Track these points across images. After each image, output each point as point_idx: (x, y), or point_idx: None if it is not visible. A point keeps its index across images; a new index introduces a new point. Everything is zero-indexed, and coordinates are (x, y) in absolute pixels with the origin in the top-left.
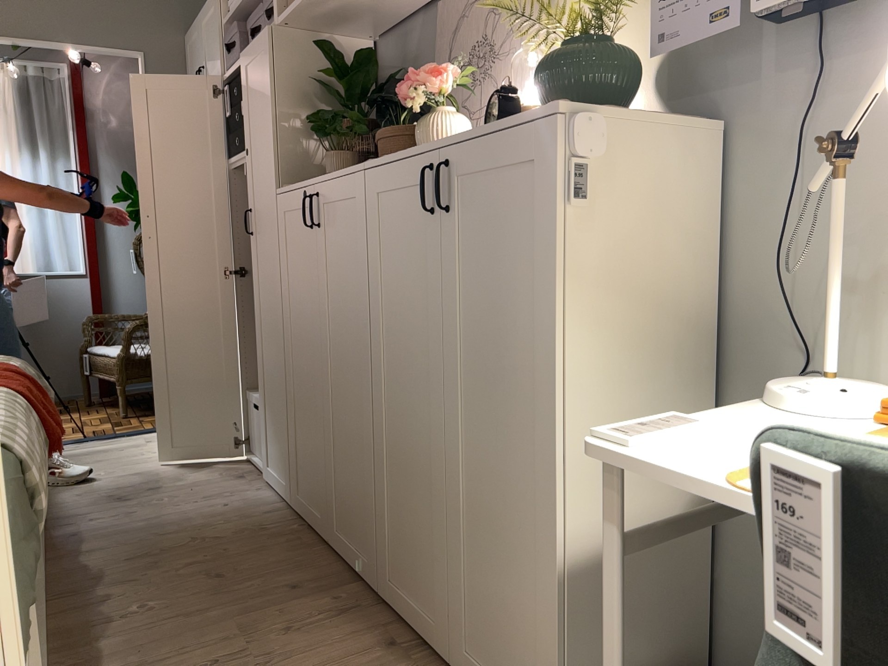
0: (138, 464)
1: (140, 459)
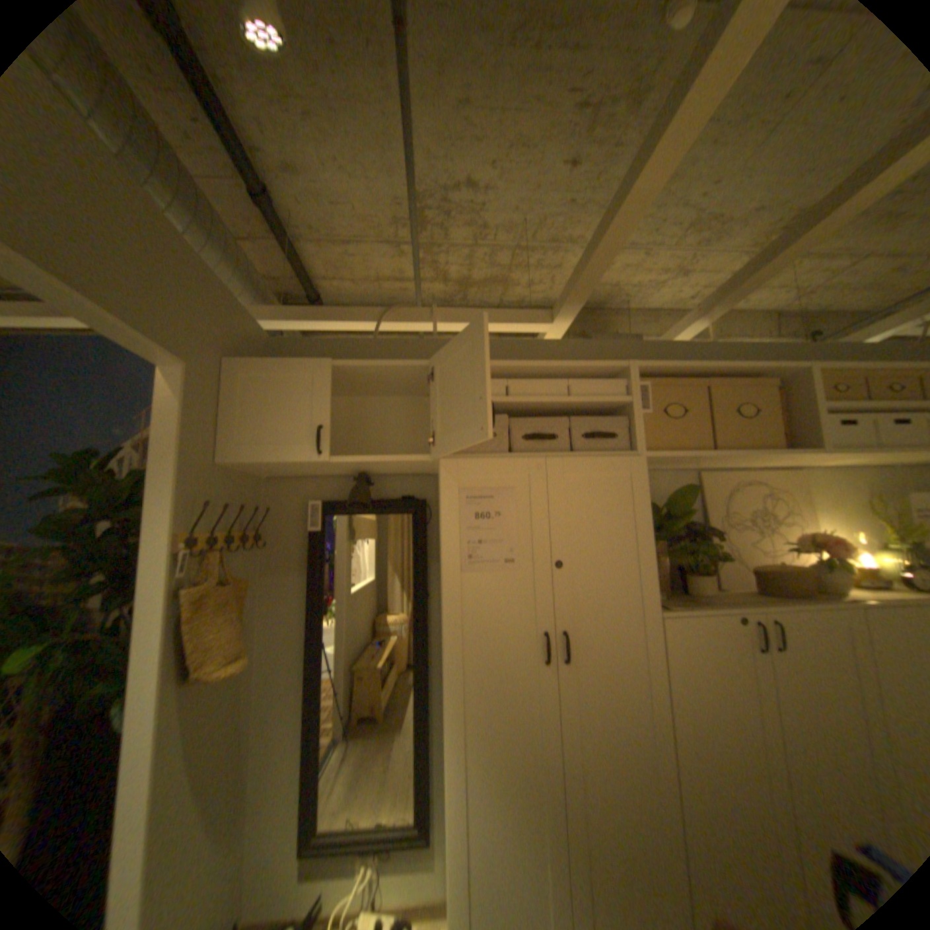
0: None
1: None
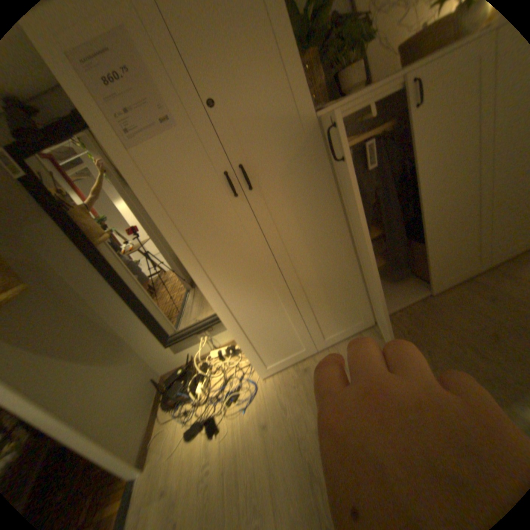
0: (238, 478)
1: (225, 481)
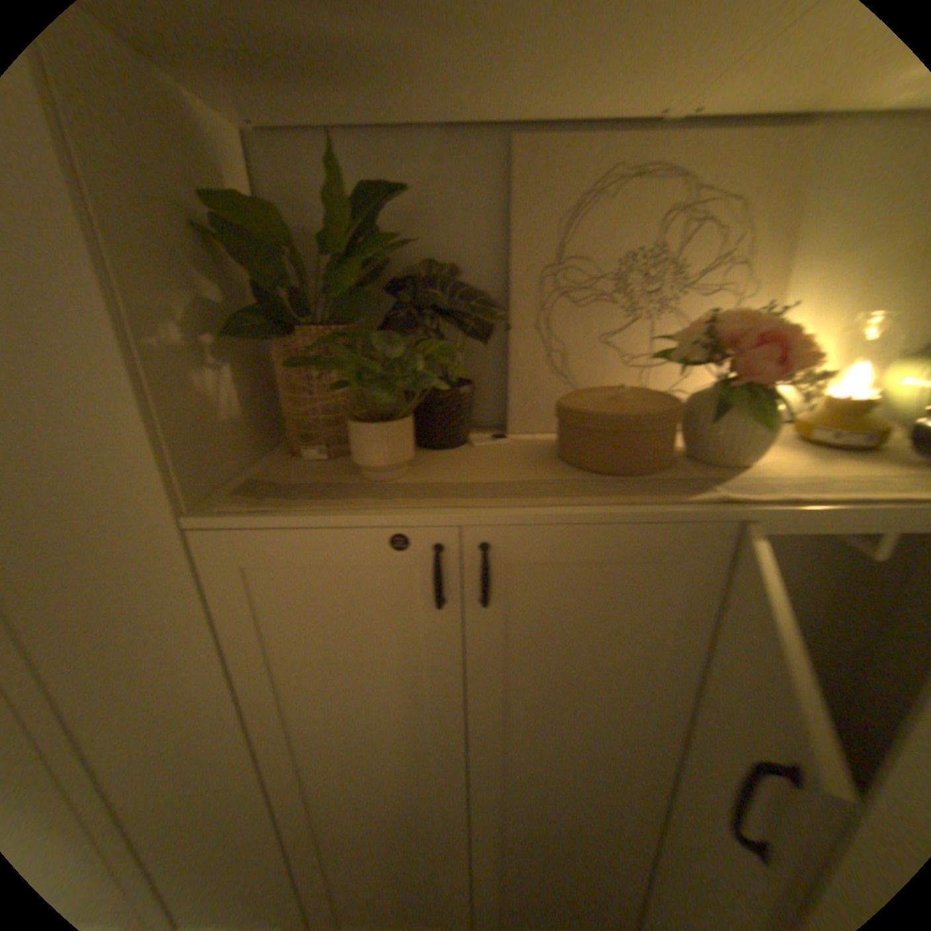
0: None
1: None
